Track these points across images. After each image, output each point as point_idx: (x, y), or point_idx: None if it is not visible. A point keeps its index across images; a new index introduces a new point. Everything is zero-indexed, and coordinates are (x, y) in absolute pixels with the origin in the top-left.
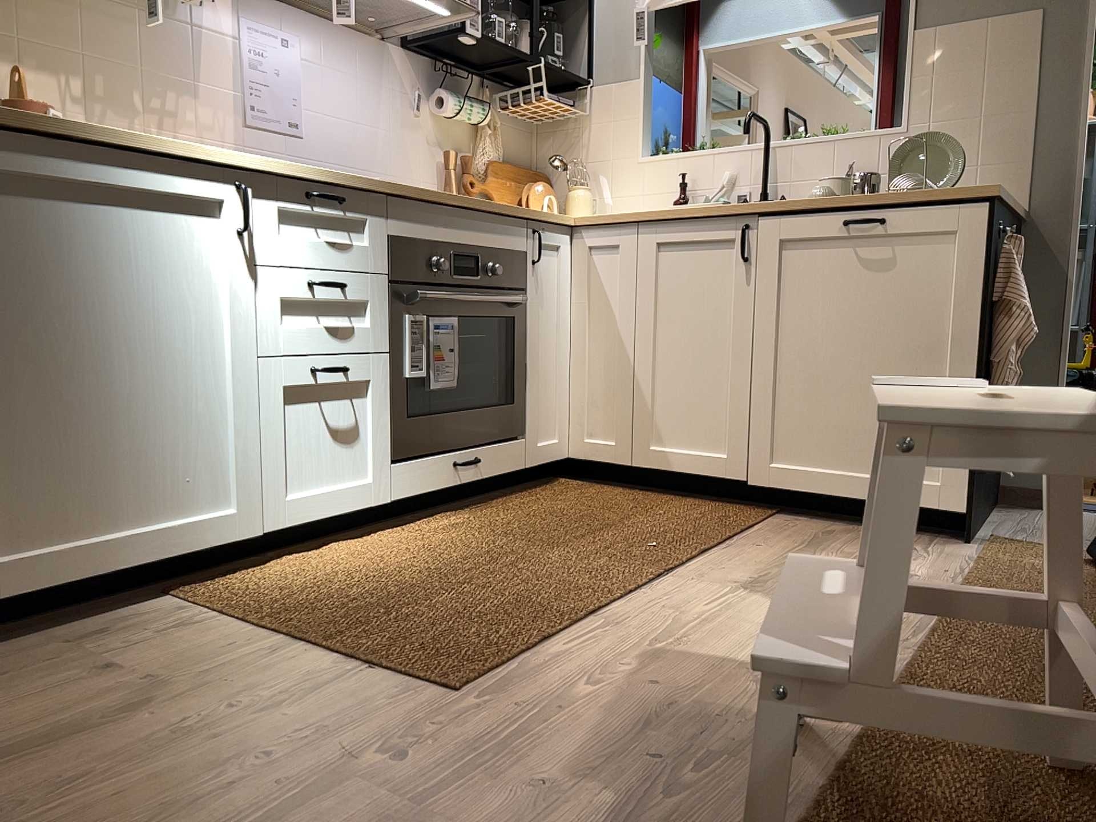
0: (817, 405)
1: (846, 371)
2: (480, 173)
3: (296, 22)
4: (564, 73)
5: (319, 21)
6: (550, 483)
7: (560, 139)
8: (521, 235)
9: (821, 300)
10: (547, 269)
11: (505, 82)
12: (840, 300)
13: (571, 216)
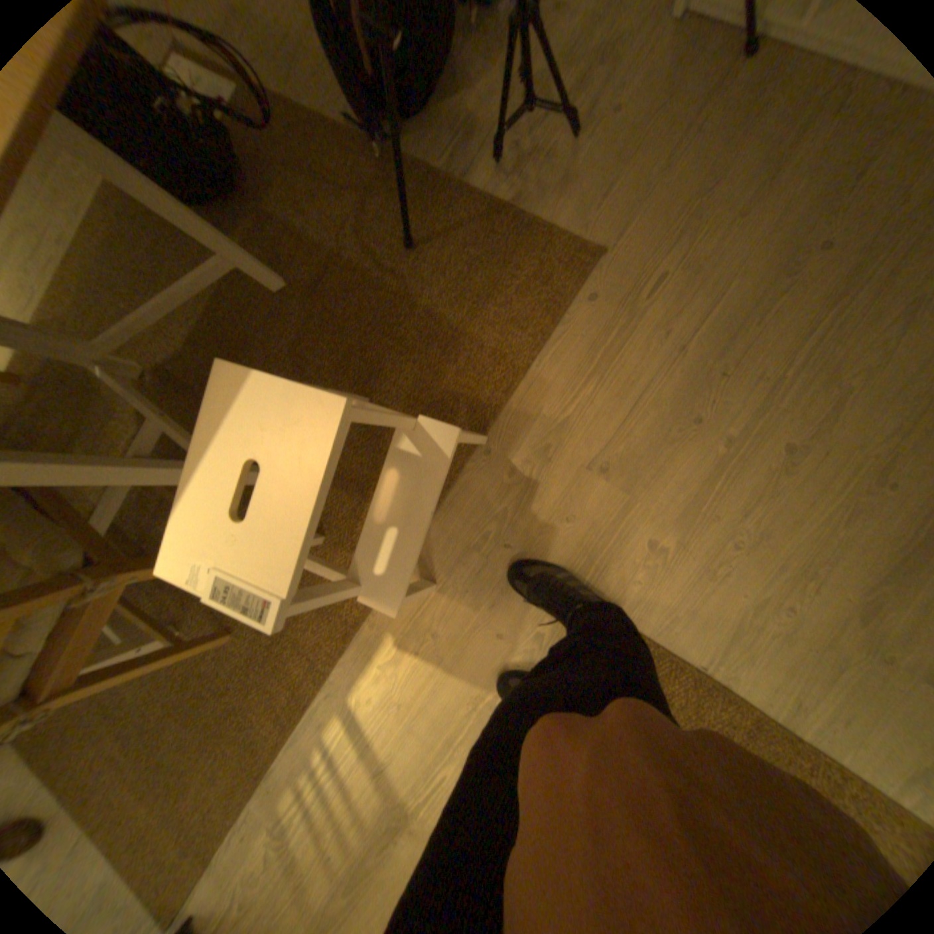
0: None
1: None
2: None
3: None
4: None
5: None
6: None
7: None
8: None
9: None
10: None
11: None
12: None
13: None
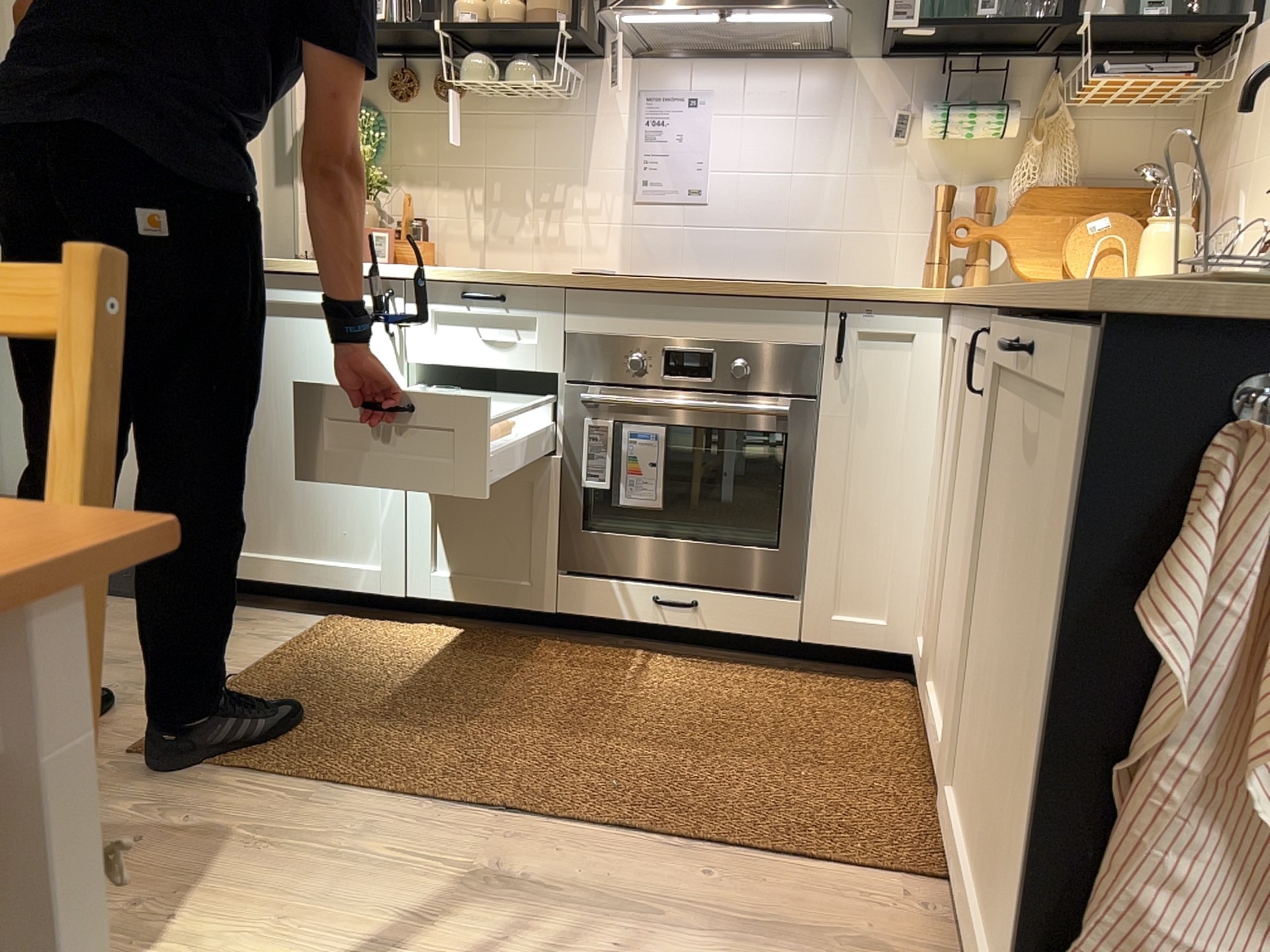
0: (986, 722)
1: (1004, 677)
2: (1013, 210)
3: (705, 72)
4: (1174, 19)
5: (755, 57)
6: (879, 683)
7: (1216, 128)
8: (813, 324)
9: (1011, 513)
10: (882, 374)
11: (1103, 52)
12: (1018, 523)
13: (940, 293)
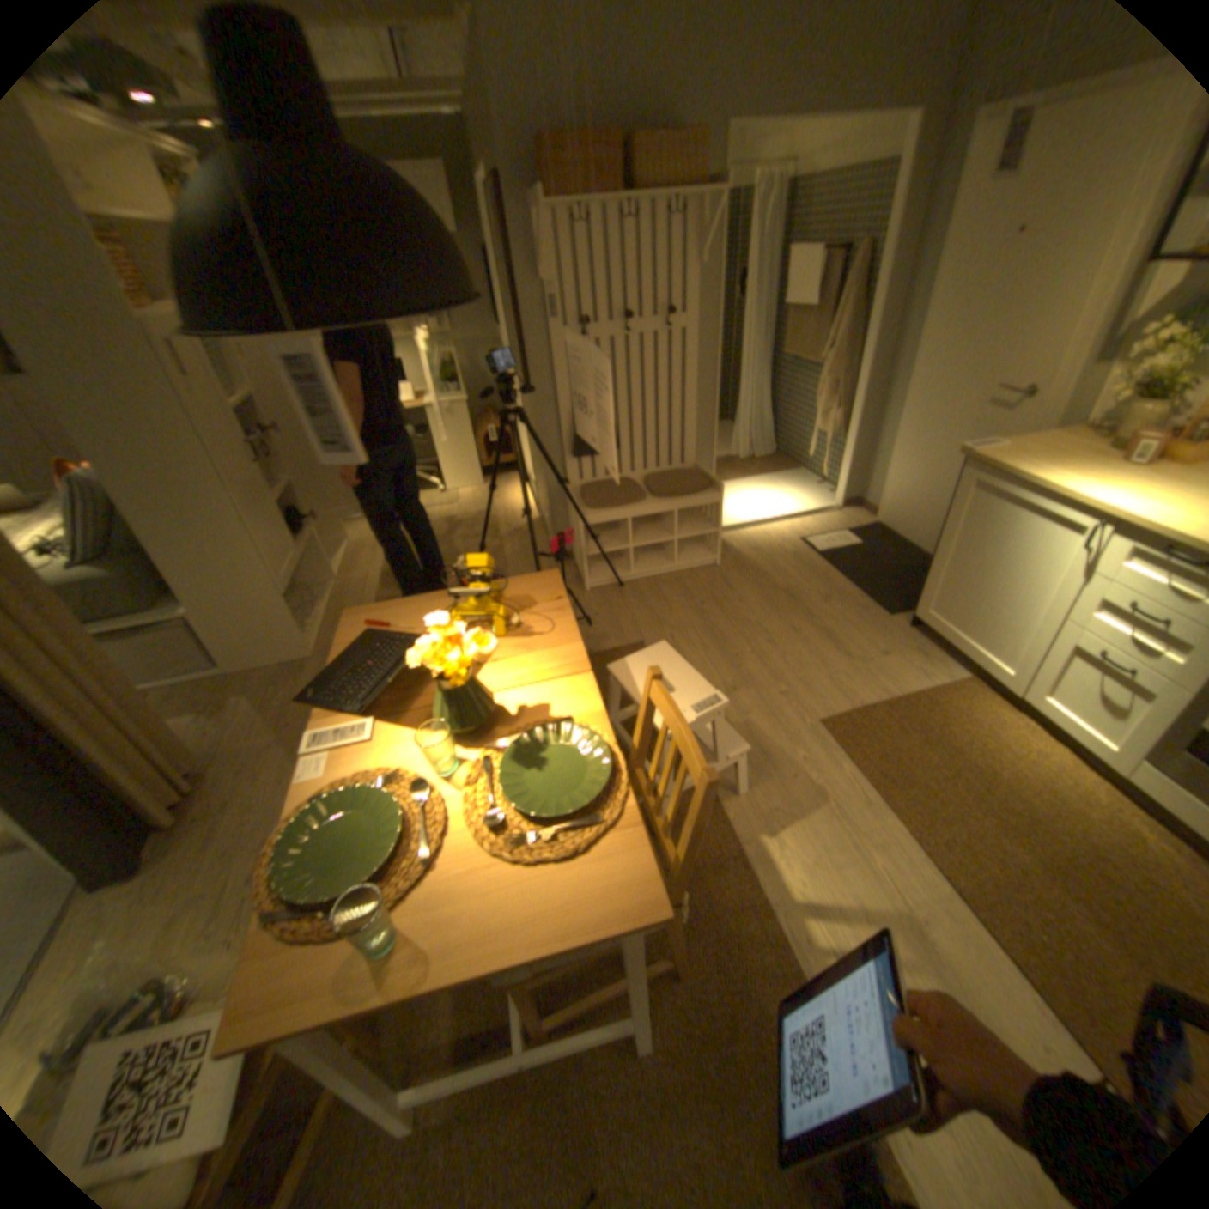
0: None
1: None
2: None
3: None
4: None
5: None
6: None
7: None
8: None
9: None
10: None
11: None
12: None
13: None
